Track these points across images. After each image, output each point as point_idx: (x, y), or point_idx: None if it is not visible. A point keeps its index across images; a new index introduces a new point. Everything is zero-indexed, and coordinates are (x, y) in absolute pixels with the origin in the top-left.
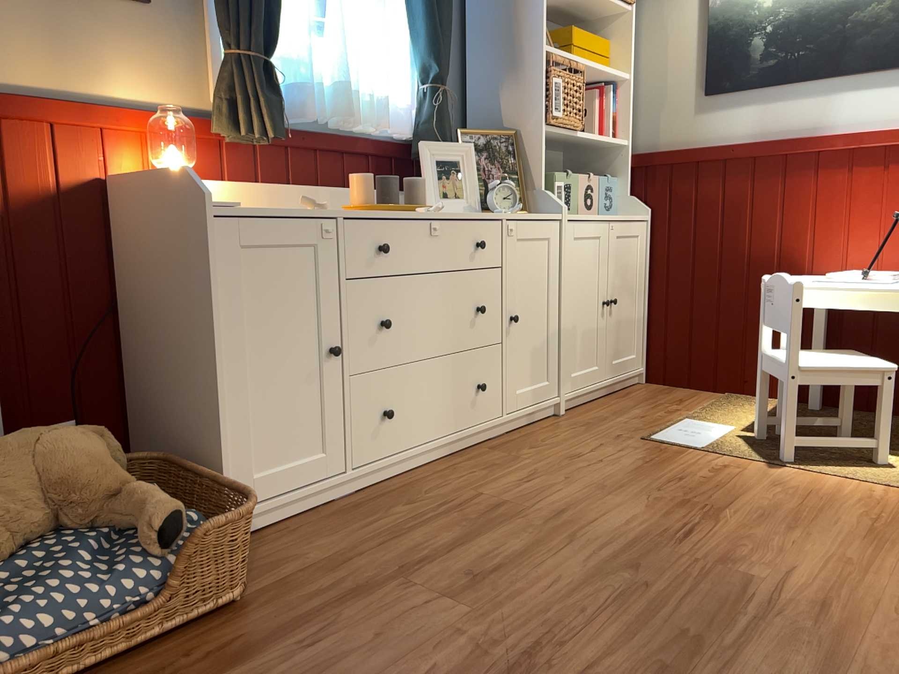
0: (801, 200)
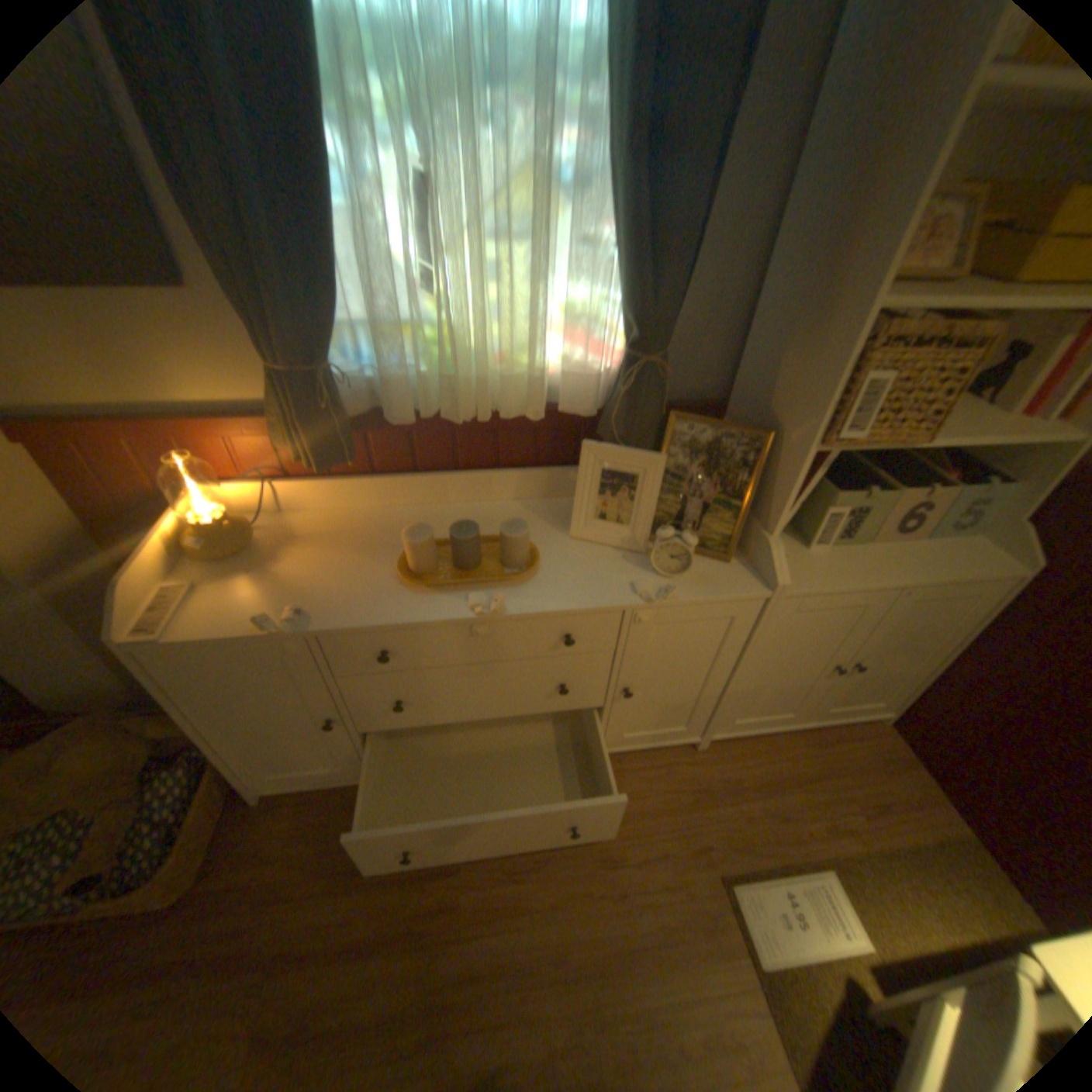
0: None
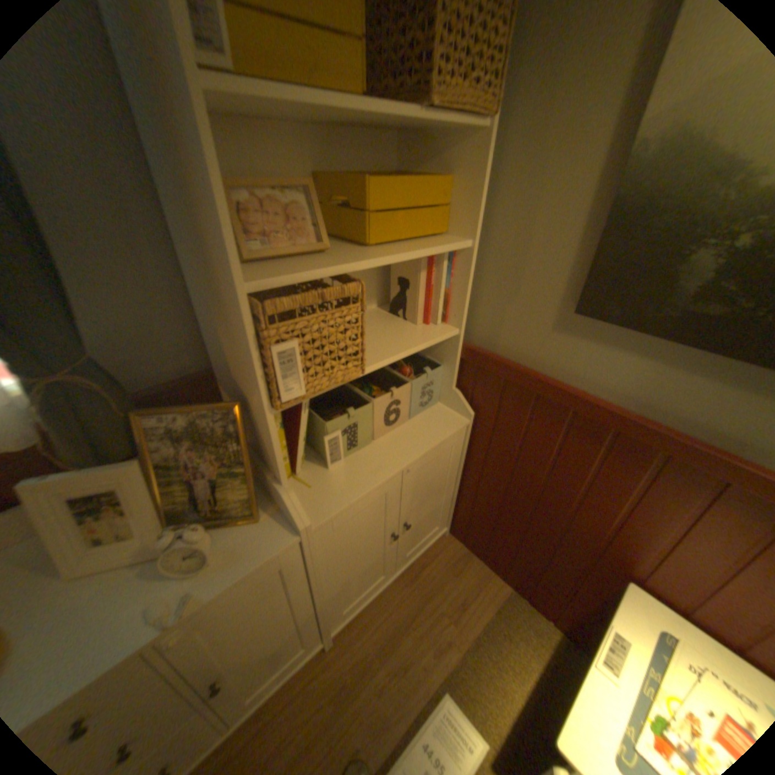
0: (673, 518)
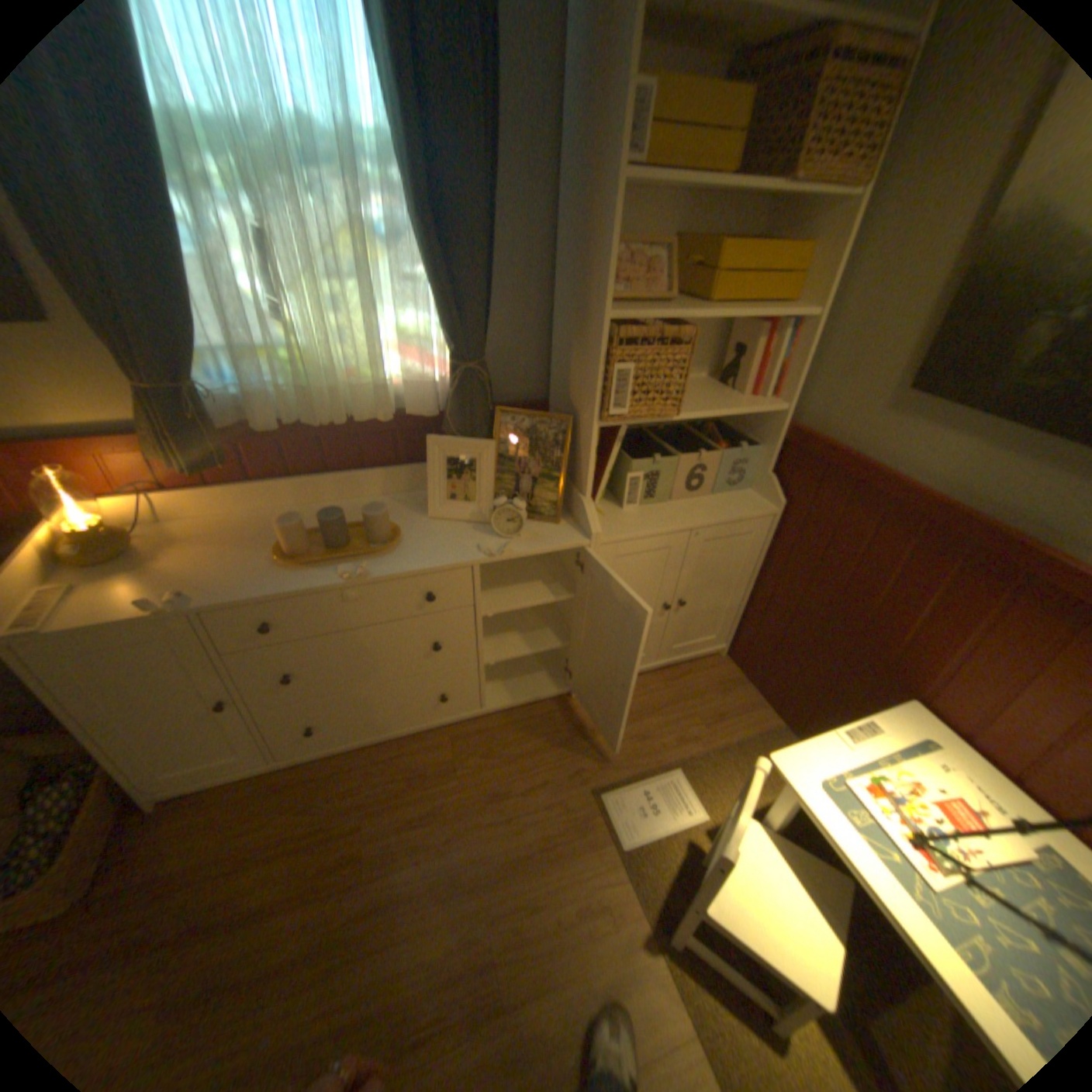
0: (972, 621)
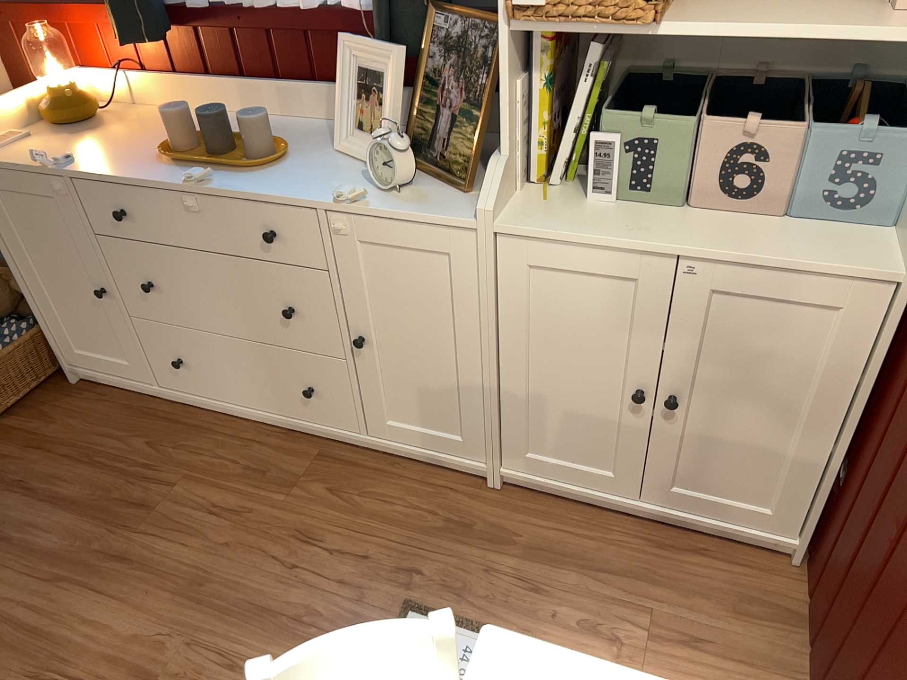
0: None
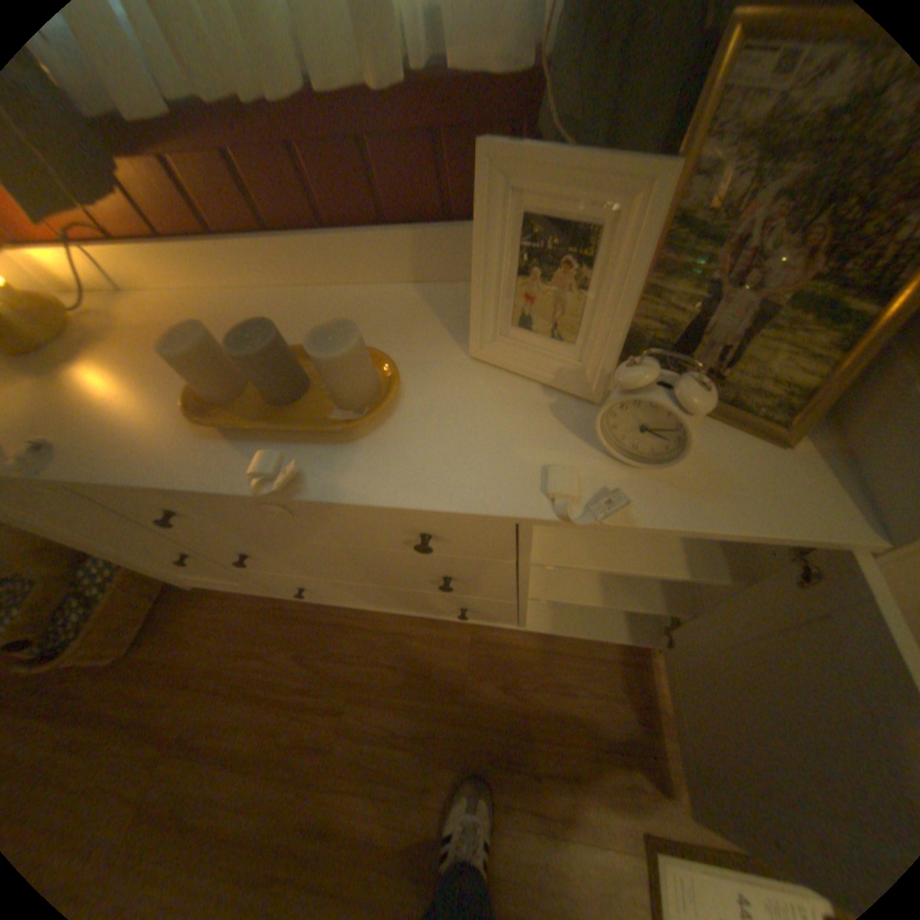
0: None
